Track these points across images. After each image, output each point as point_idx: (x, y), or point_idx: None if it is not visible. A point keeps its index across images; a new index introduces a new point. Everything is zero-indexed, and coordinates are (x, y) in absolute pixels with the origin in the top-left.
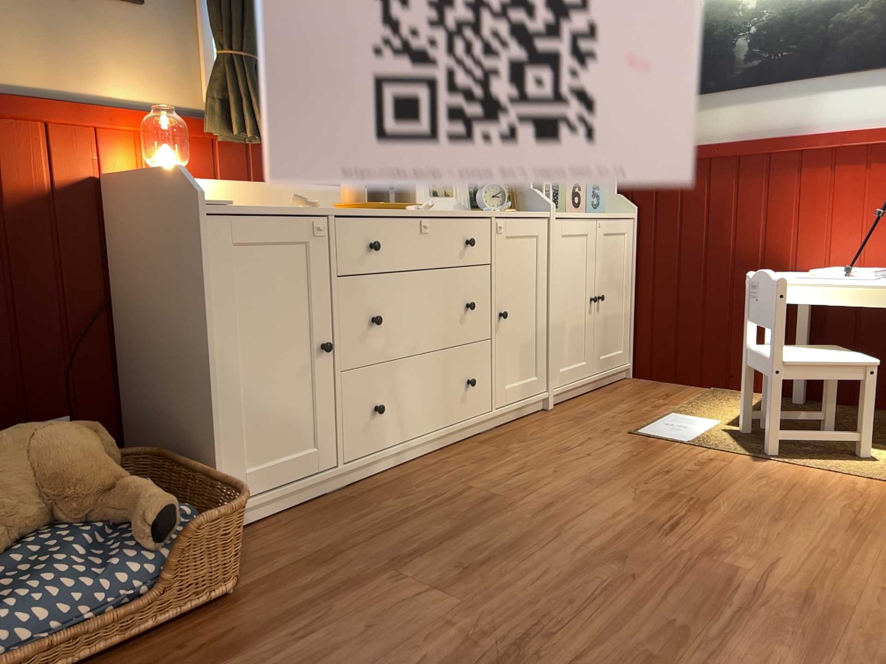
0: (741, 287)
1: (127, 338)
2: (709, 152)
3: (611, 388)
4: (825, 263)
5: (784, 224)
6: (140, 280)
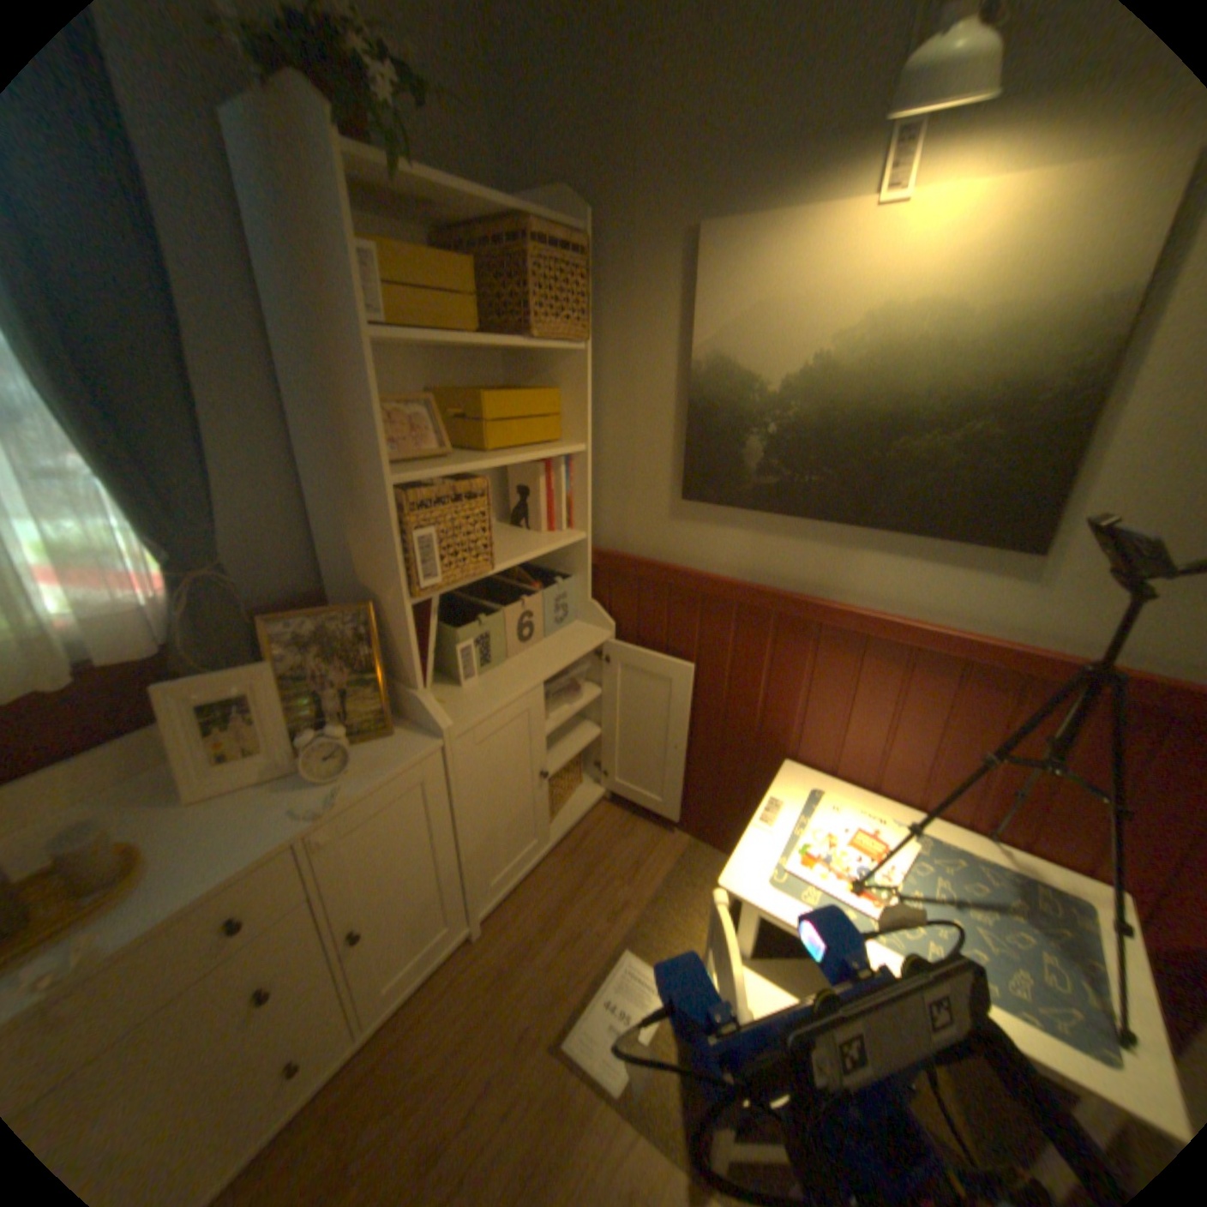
0: (732, 753)
1: None
2: (704, 586)
3: (577, 840)
4: (836, 766)
5: (791, 704)
6: None
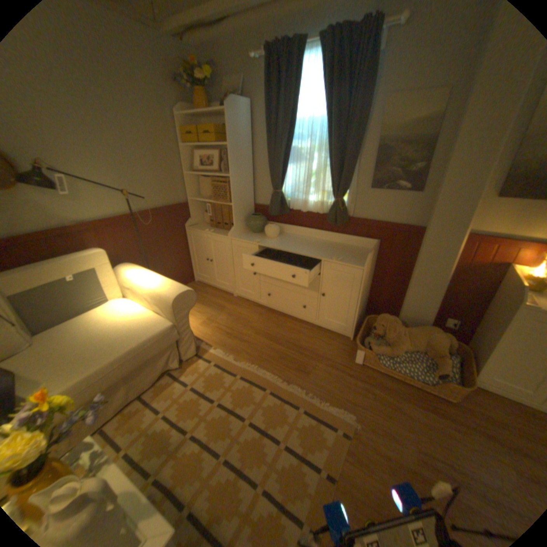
0: None
1: (488, 314)
2: None
3: None
4: None
5: None
6: (499, 304)
